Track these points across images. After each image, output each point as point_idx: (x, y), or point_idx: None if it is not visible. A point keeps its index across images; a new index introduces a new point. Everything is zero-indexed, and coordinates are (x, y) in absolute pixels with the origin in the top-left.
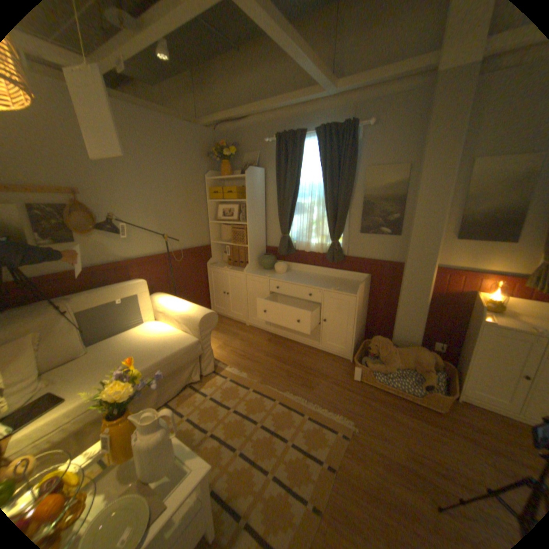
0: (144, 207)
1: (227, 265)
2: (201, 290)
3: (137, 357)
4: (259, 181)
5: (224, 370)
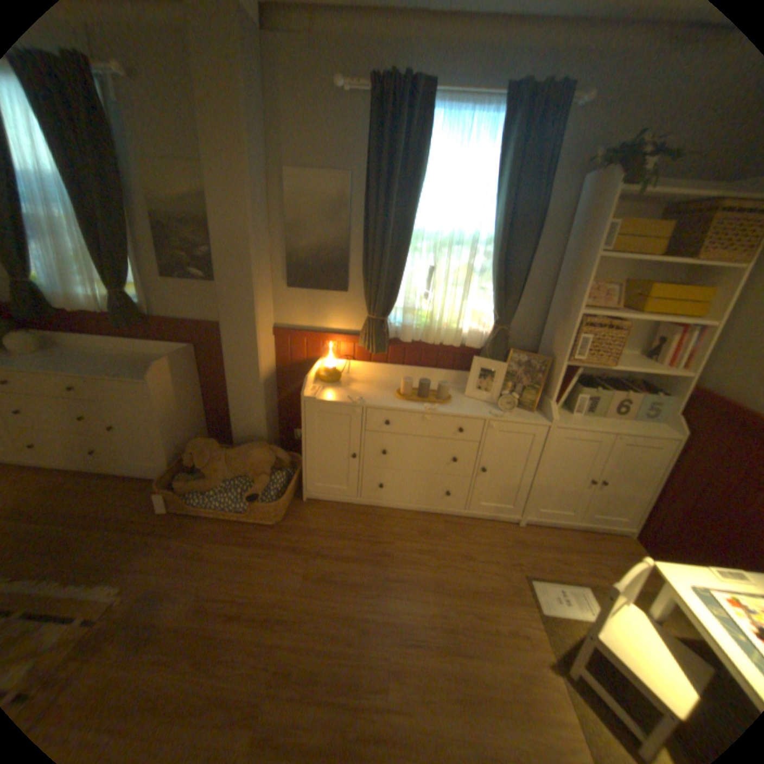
0: None
1: None
2: None
3: None
4: None
5: None
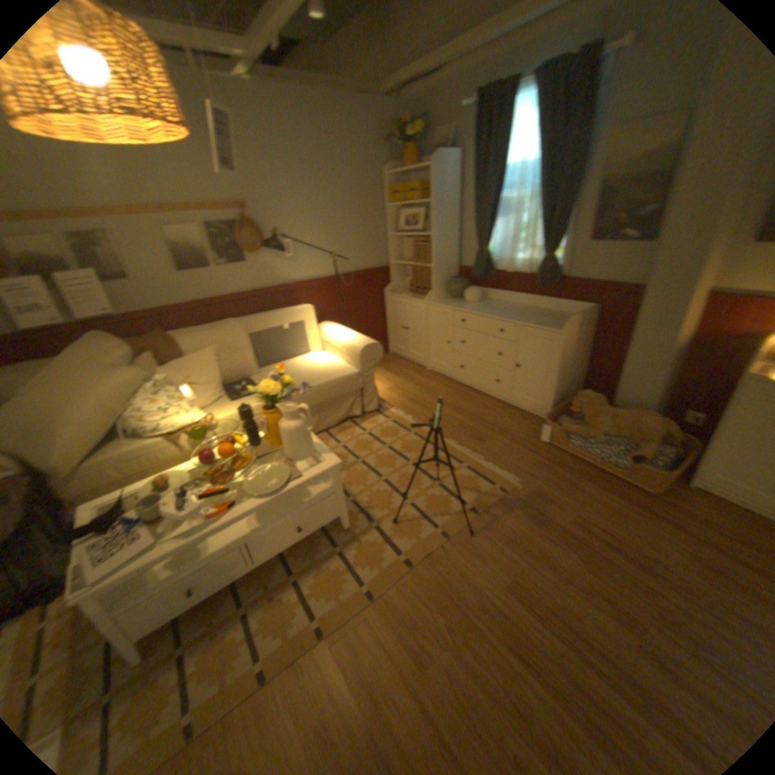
0: (309, 220)
1: (408, 293)
2: (376, 325)
3: (299, 380)
4: (450, 171)
5: (388, 411)
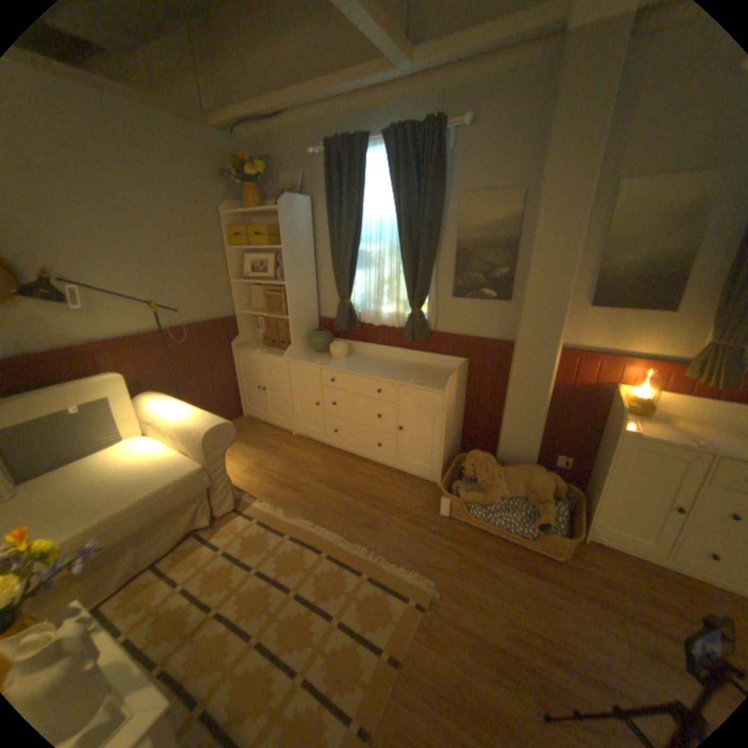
0: (113, 259)
1: (263, 346)
2: (225, 385)
3: (96, 501)
4: (302, 217)
5: (251, 506)
